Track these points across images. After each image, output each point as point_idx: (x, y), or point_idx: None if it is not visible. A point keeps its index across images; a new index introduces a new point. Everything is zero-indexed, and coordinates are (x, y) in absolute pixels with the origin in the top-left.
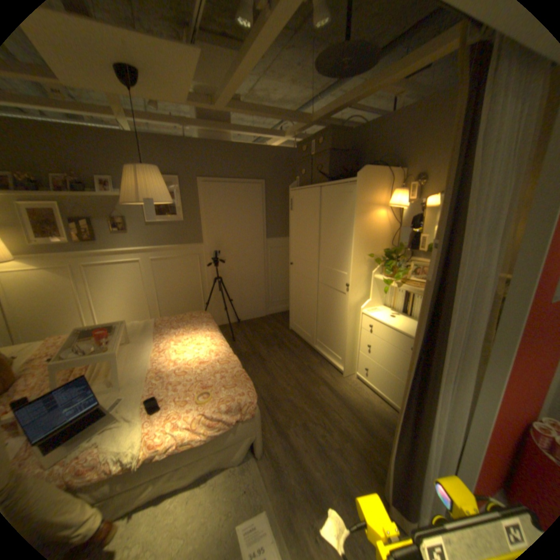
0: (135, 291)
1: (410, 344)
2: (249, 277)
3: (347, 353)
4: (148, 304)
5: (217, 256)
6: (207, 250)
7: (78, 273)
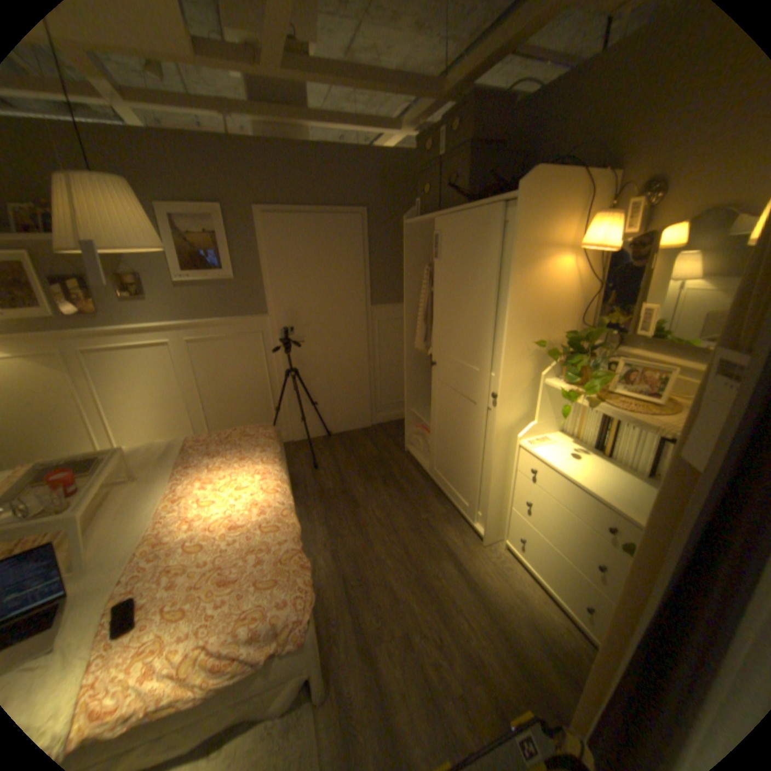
0: (166, 390)
1: (610, 519)
2: (343, 367)
3: (492, 509)
4: (188, 409)
5: (291, 336)
6: (275, 325)
7: (75, 363)
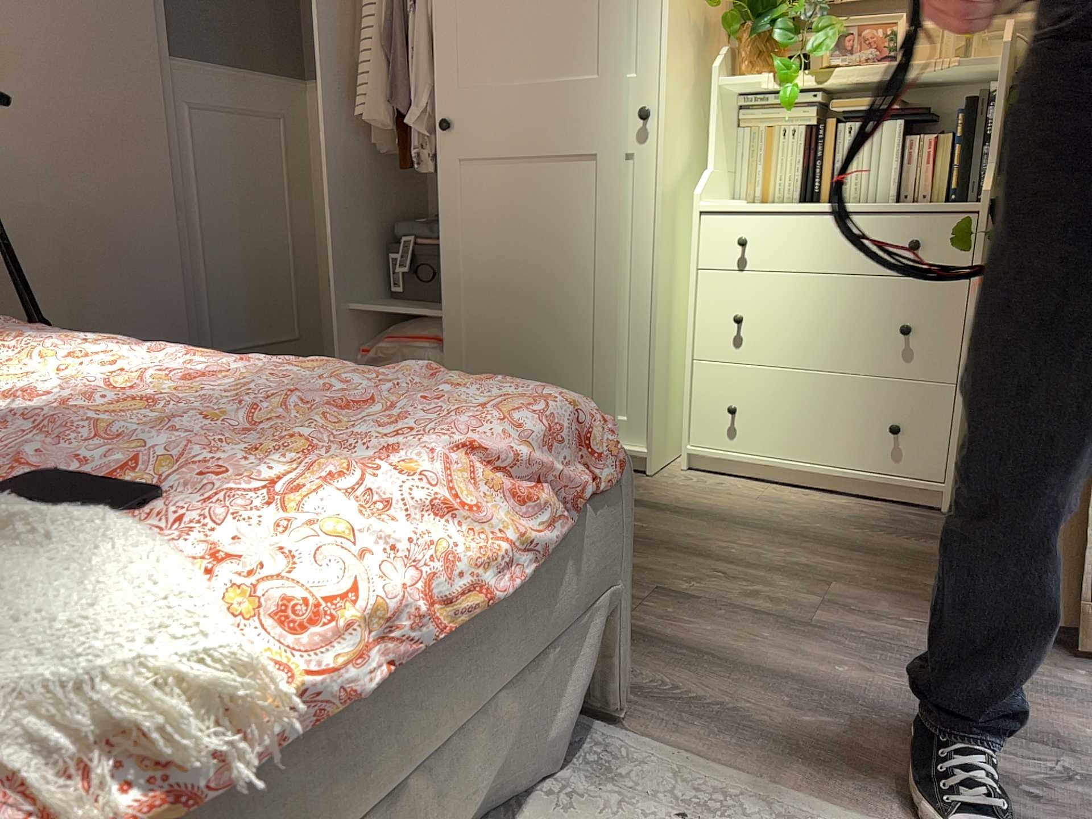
0: None
1: (902, 236)
2: (113, 224)
3: (659, 380)
4: None
5: None
6: None
7: None
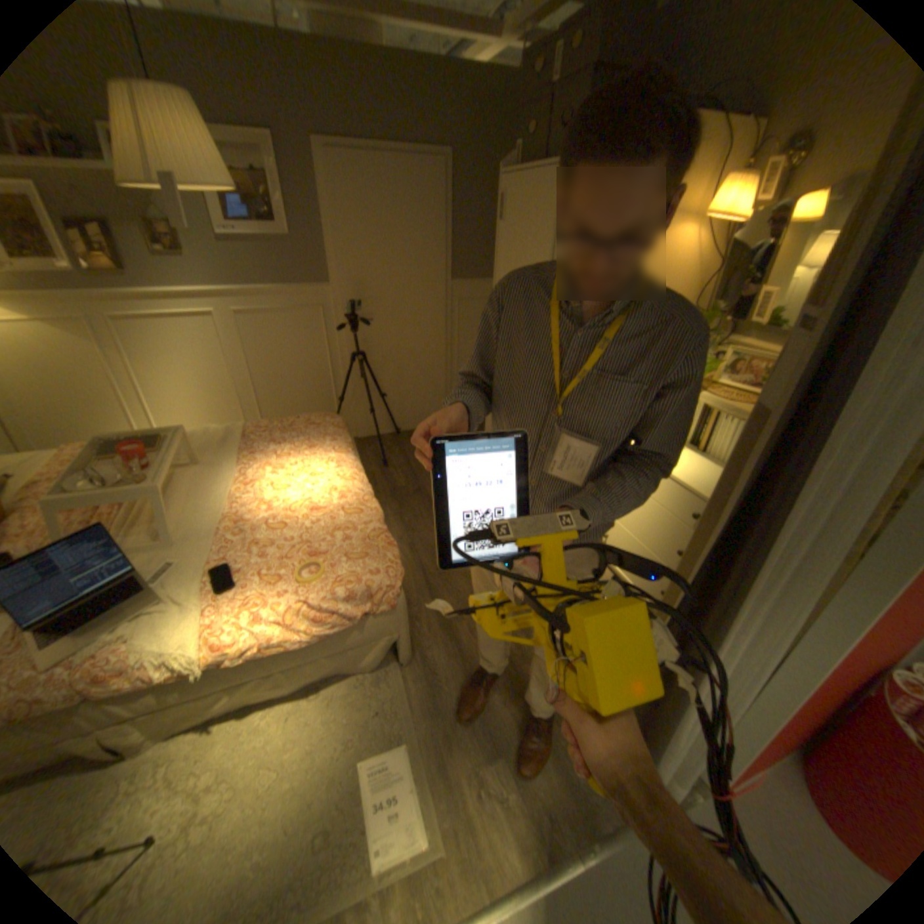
0: (212, 370)
1: (694, 506)
2: (416, 354)
3: None
4: (238, 395)
5: (357, 312)
6: (338, 298)
7: (105, 332)
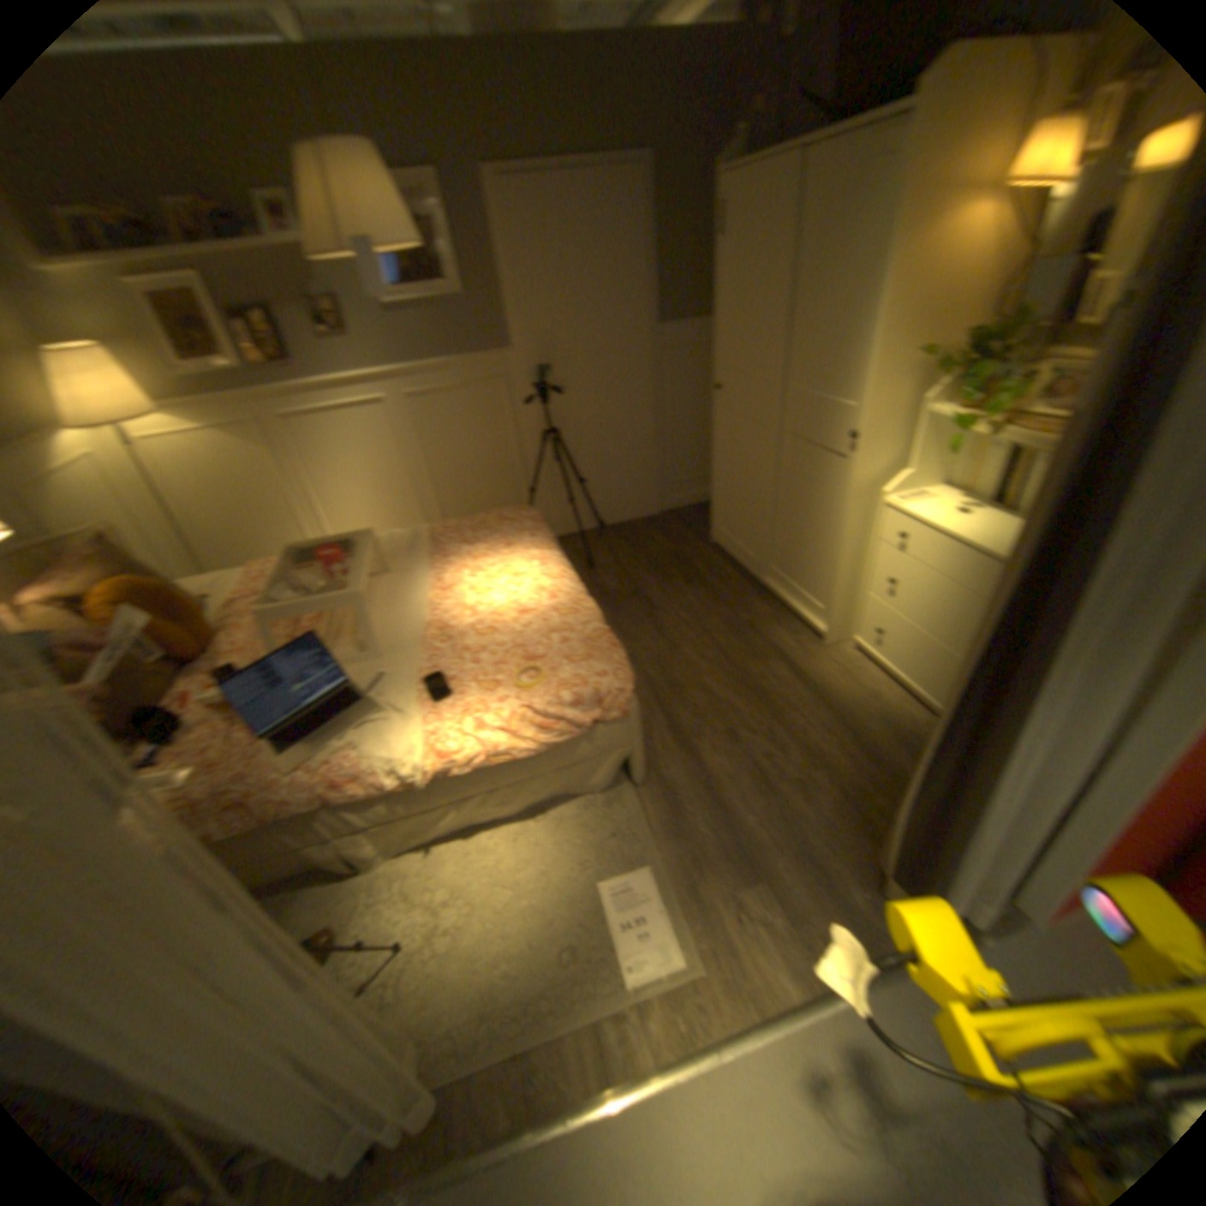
0: (382, 468)
1: (997, 576)
2: (616, 425)
3: (837, 595)
4: (412, 495)
5: (541, 379)
6: (518, 364)
7: (268, 434)
